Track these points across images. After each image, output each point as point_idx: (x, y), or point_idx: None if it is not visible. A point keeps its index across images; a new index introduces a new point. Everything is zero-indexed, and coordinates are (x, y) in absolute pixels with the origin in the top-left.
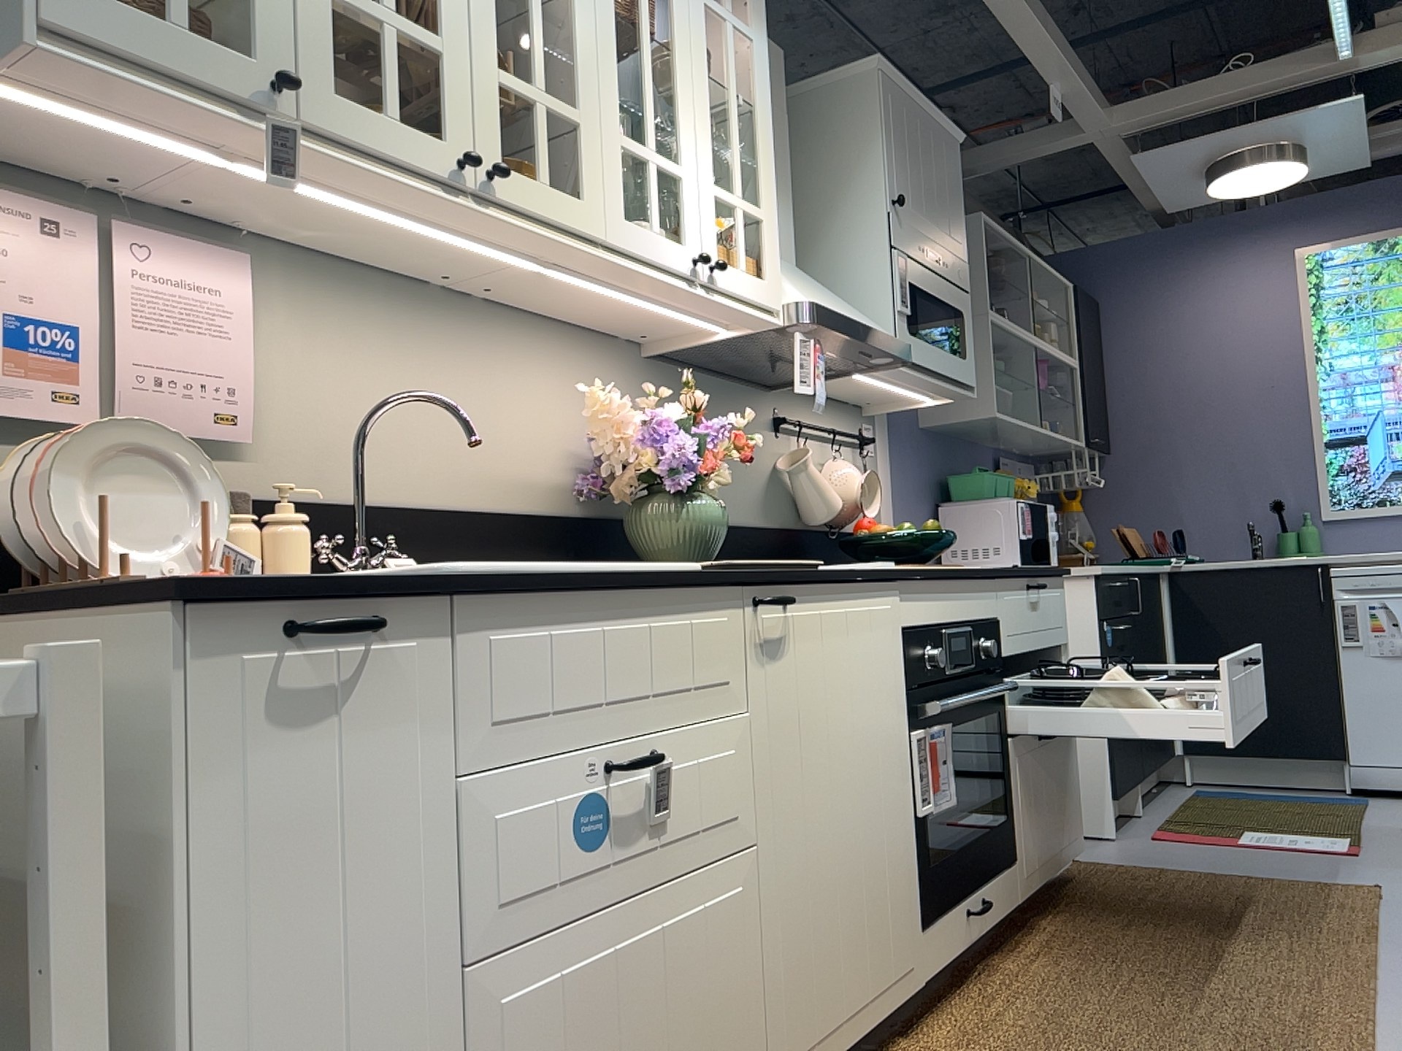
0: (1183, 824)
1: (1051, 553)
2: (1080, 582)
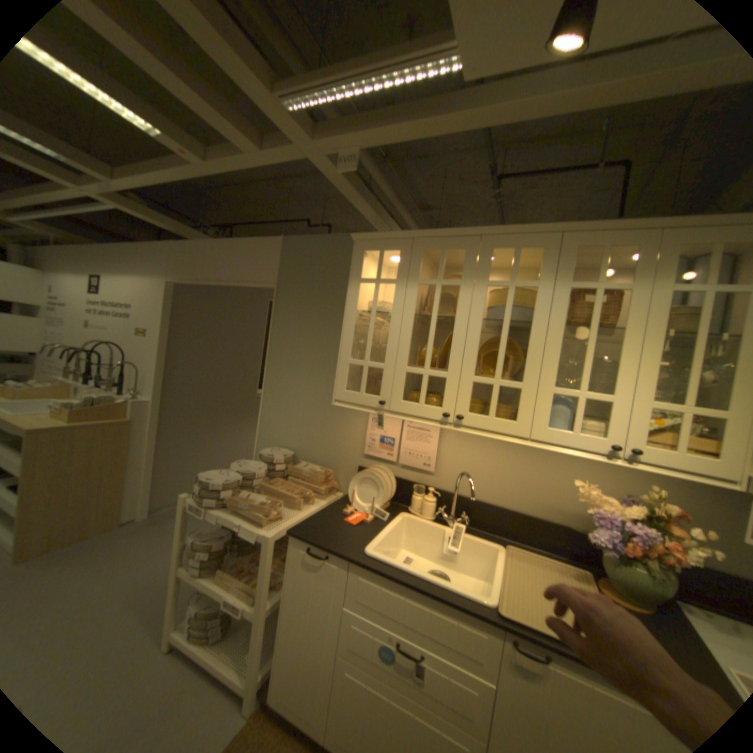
0: None
1: None
2: None
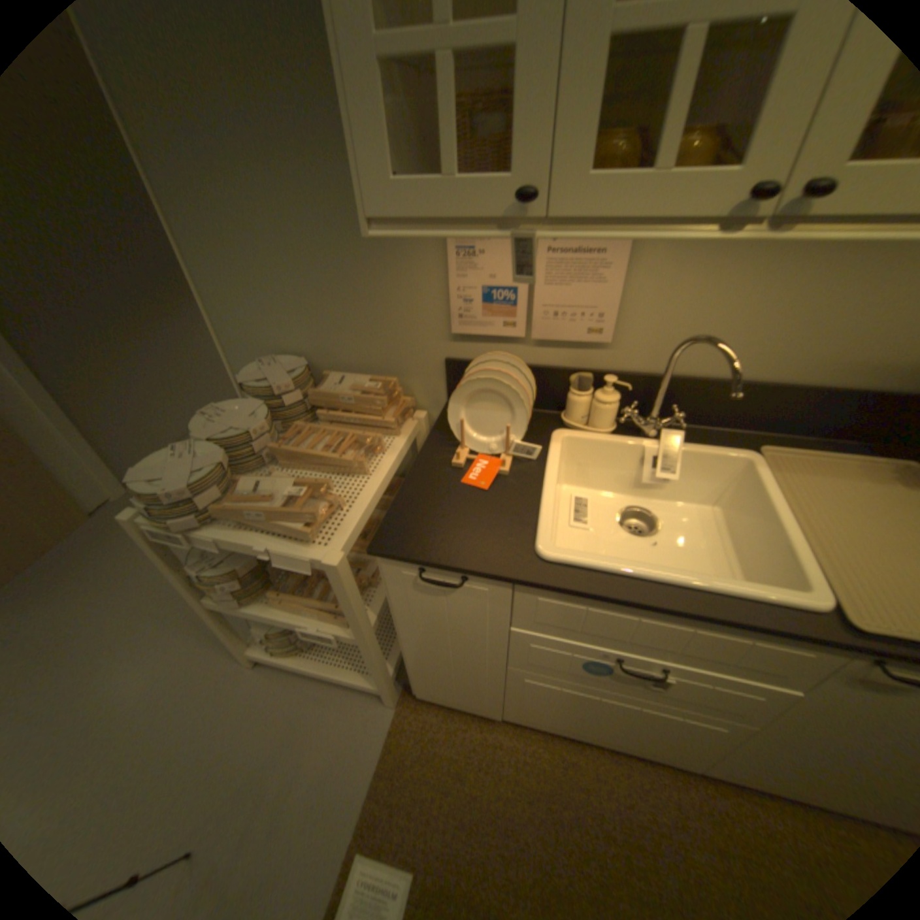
0: None
1: None
2: None
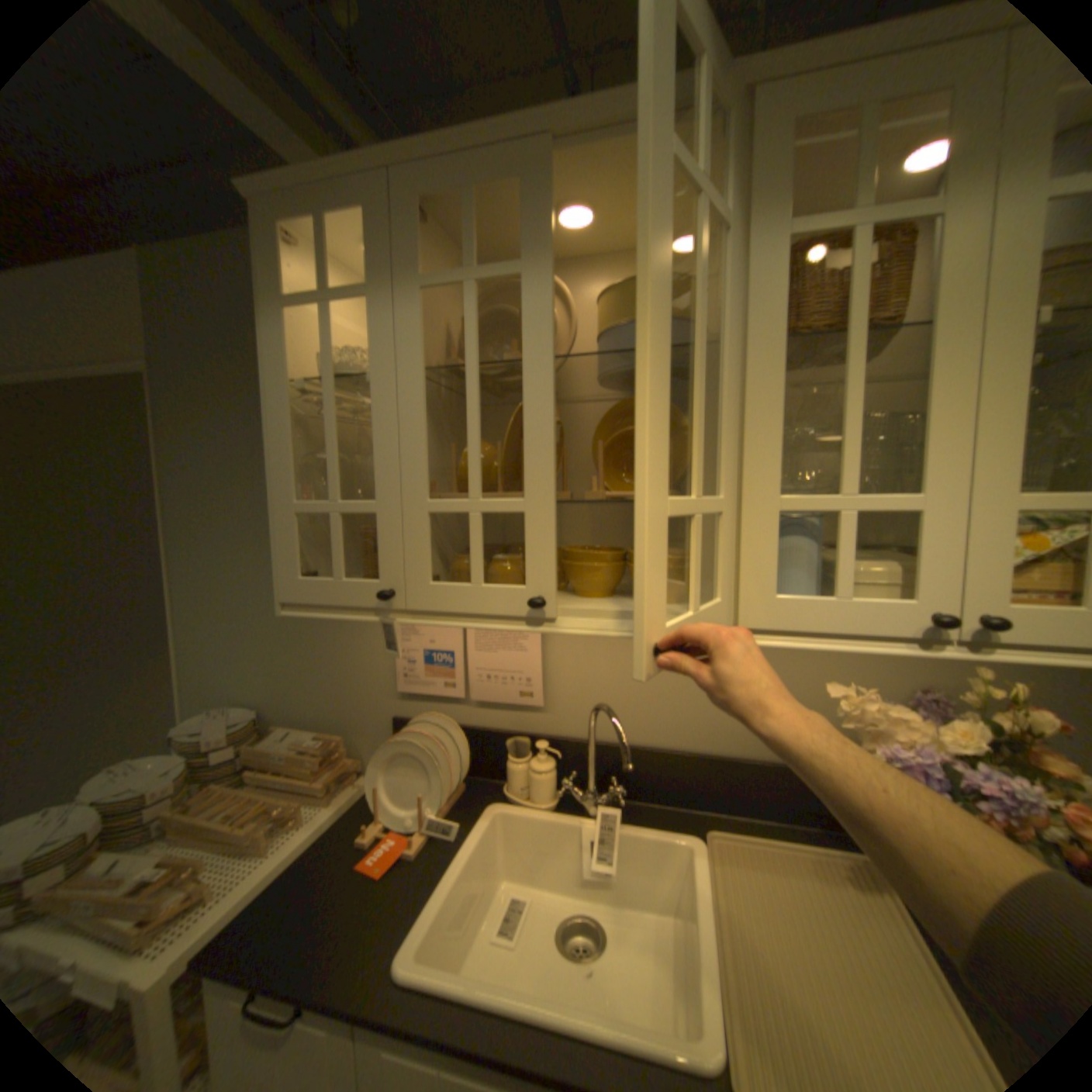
0: None
1: None
2: None
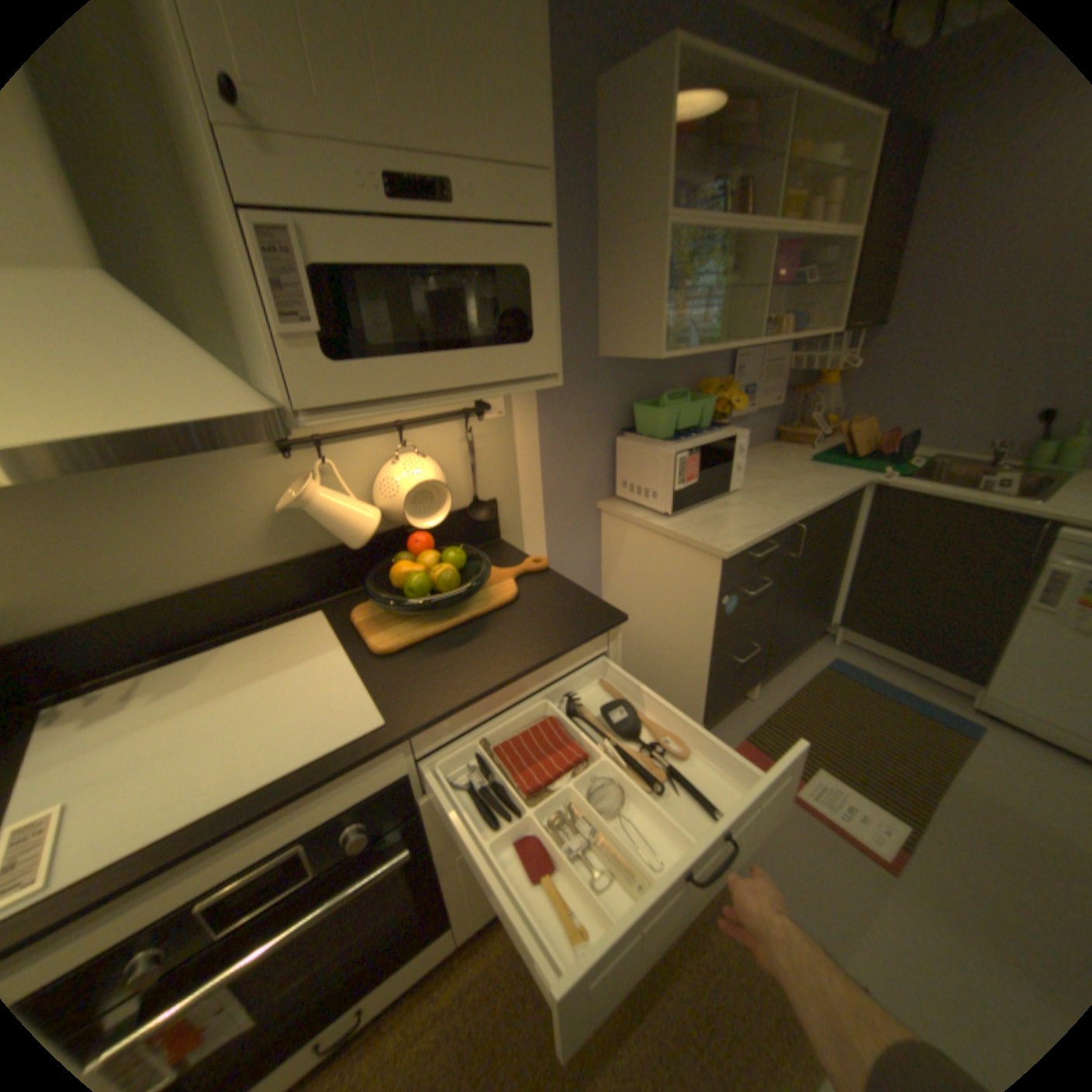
0: (774, 736)
1: (728, 482)
2: (708, 555)
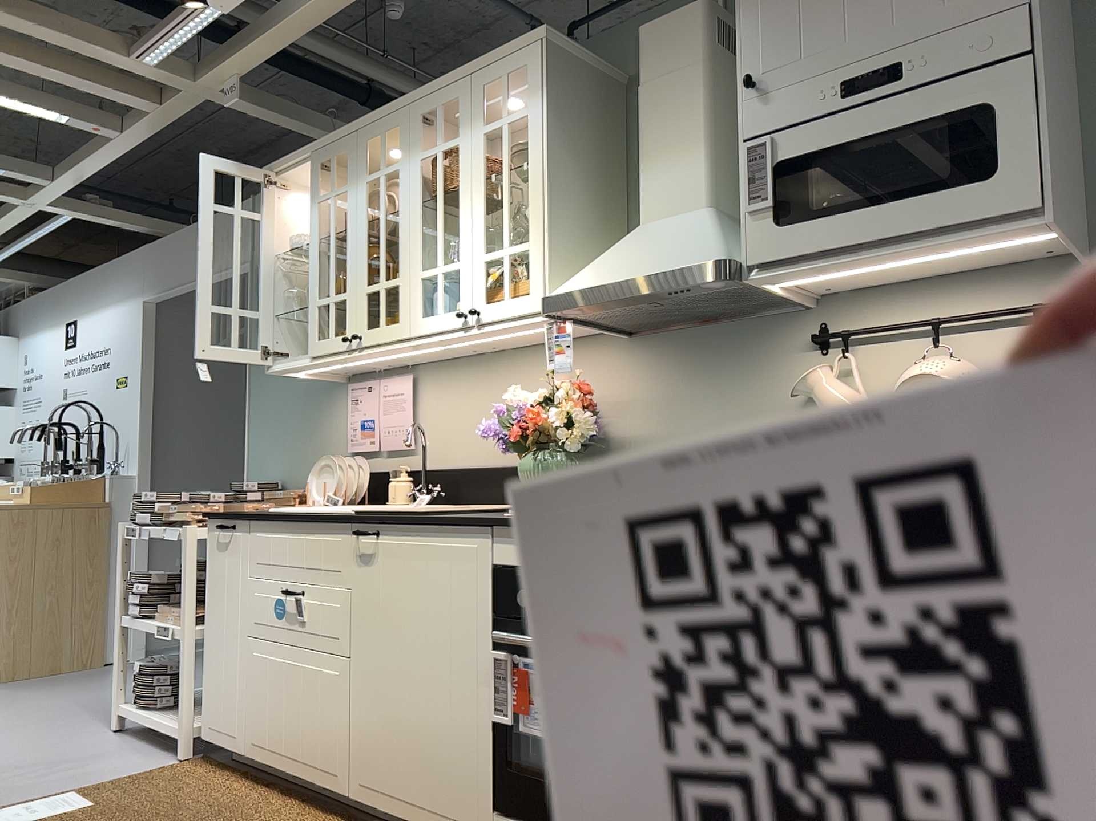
0: None
1: None
2: None
